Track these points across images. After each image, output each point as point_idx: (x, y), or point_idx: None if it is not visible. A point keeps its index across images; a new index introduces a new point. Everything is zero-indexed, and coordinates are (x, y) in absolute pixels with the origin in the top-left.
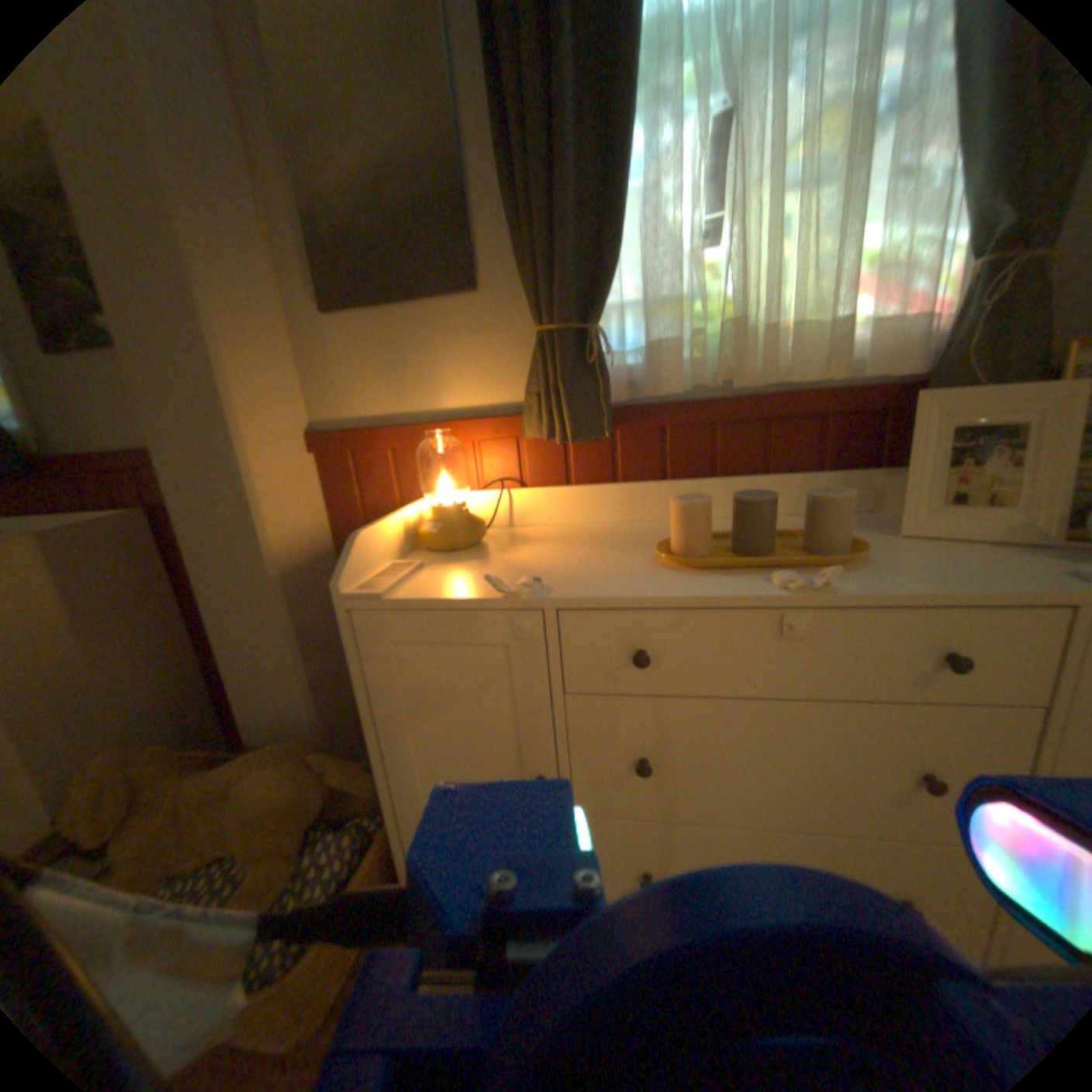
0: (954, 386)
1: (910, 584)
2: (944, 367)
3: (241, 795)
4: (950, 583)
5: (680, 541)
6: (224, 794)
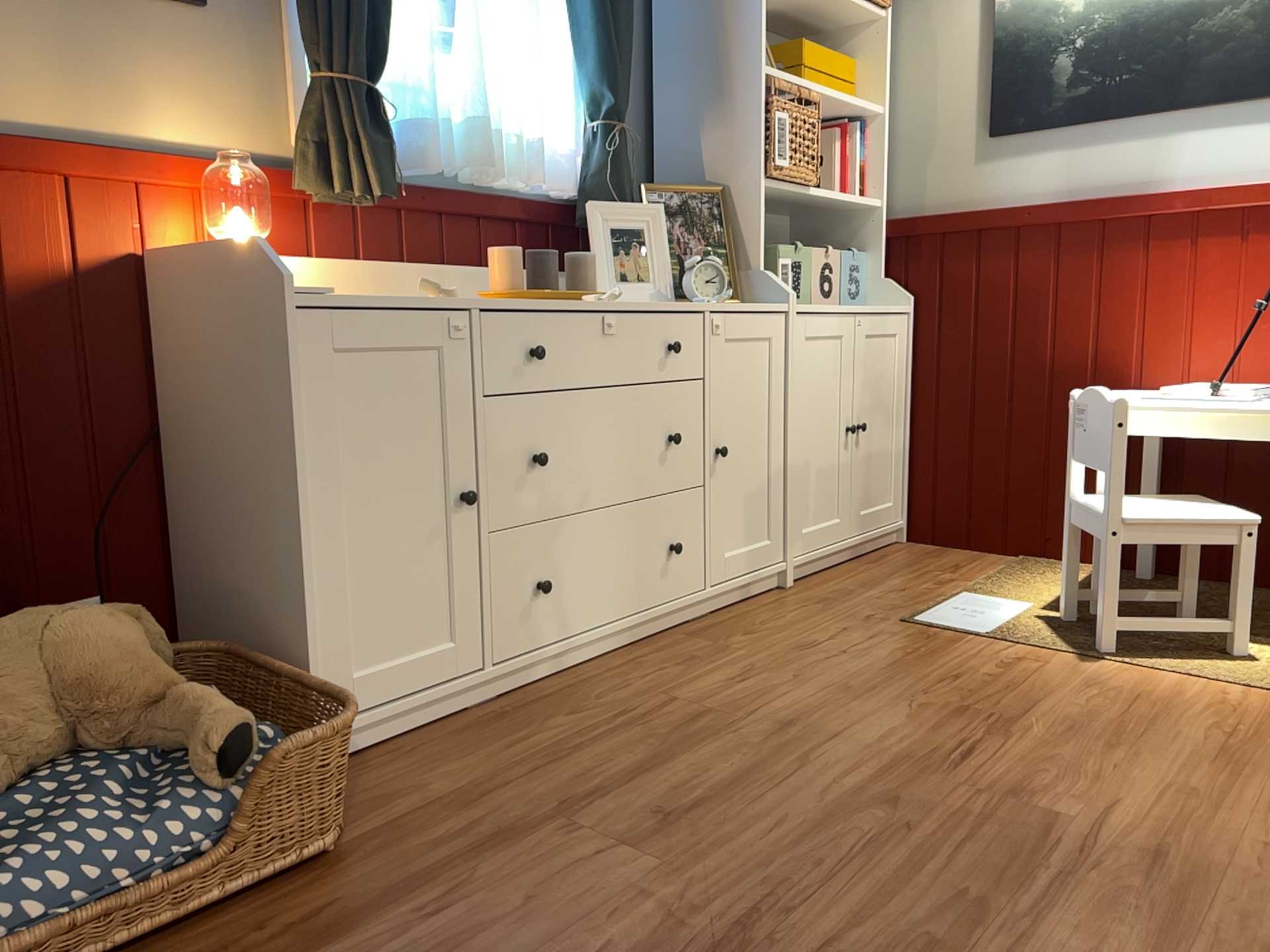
0: (595, 204)
1: (643, 302)
2: (584, 191)
3: (49, 652)
4: (657, 302)
5: (499, 285)
6: (5, 664)
